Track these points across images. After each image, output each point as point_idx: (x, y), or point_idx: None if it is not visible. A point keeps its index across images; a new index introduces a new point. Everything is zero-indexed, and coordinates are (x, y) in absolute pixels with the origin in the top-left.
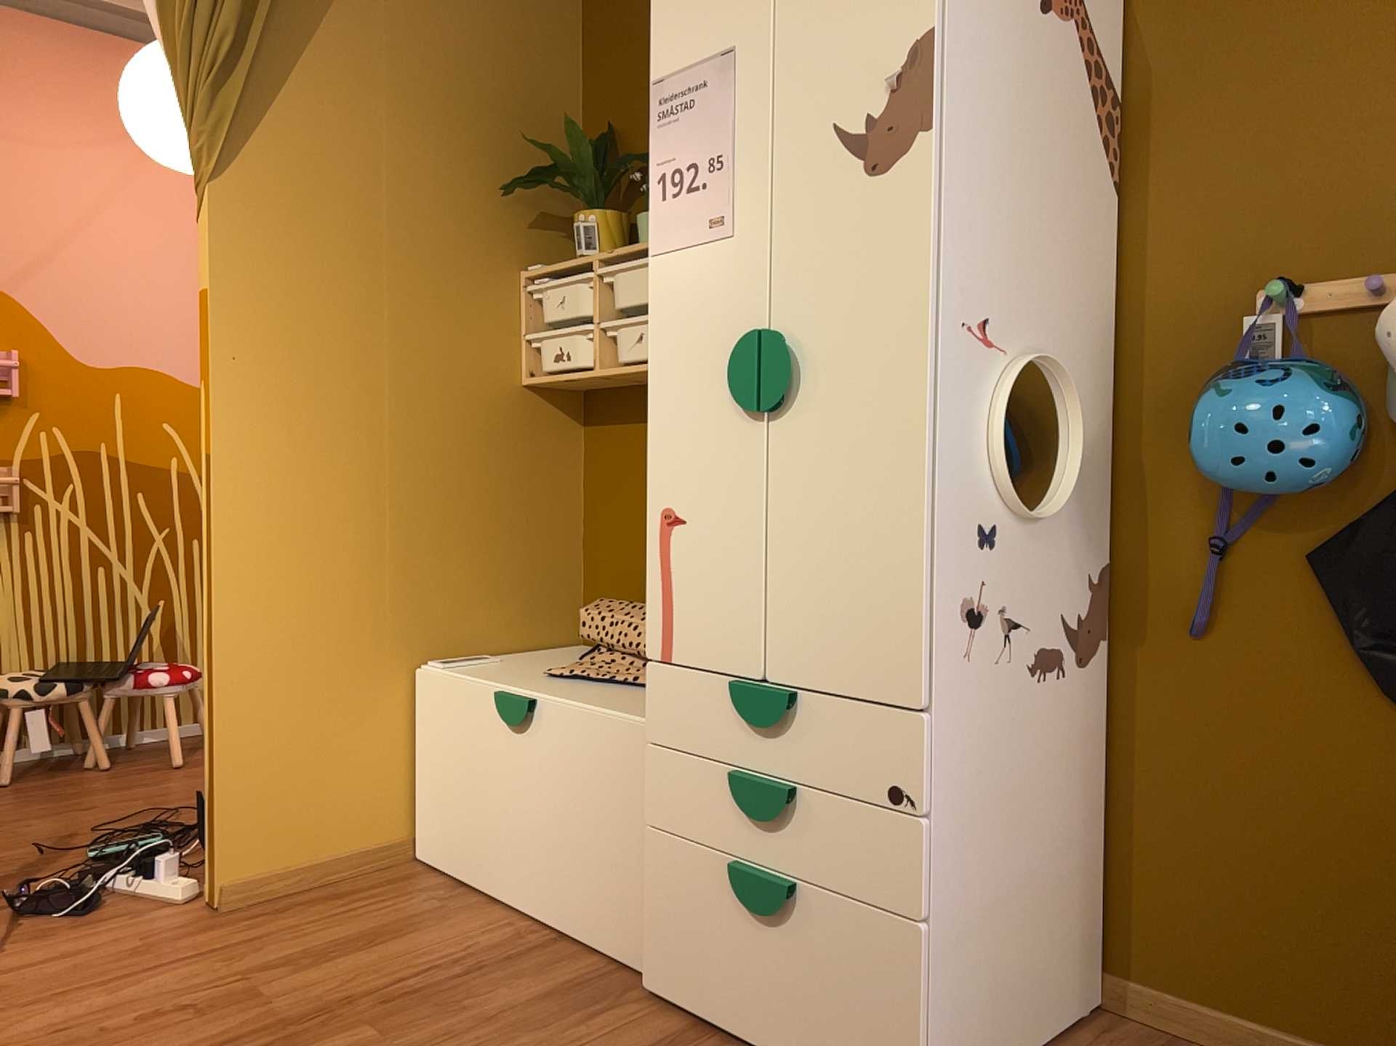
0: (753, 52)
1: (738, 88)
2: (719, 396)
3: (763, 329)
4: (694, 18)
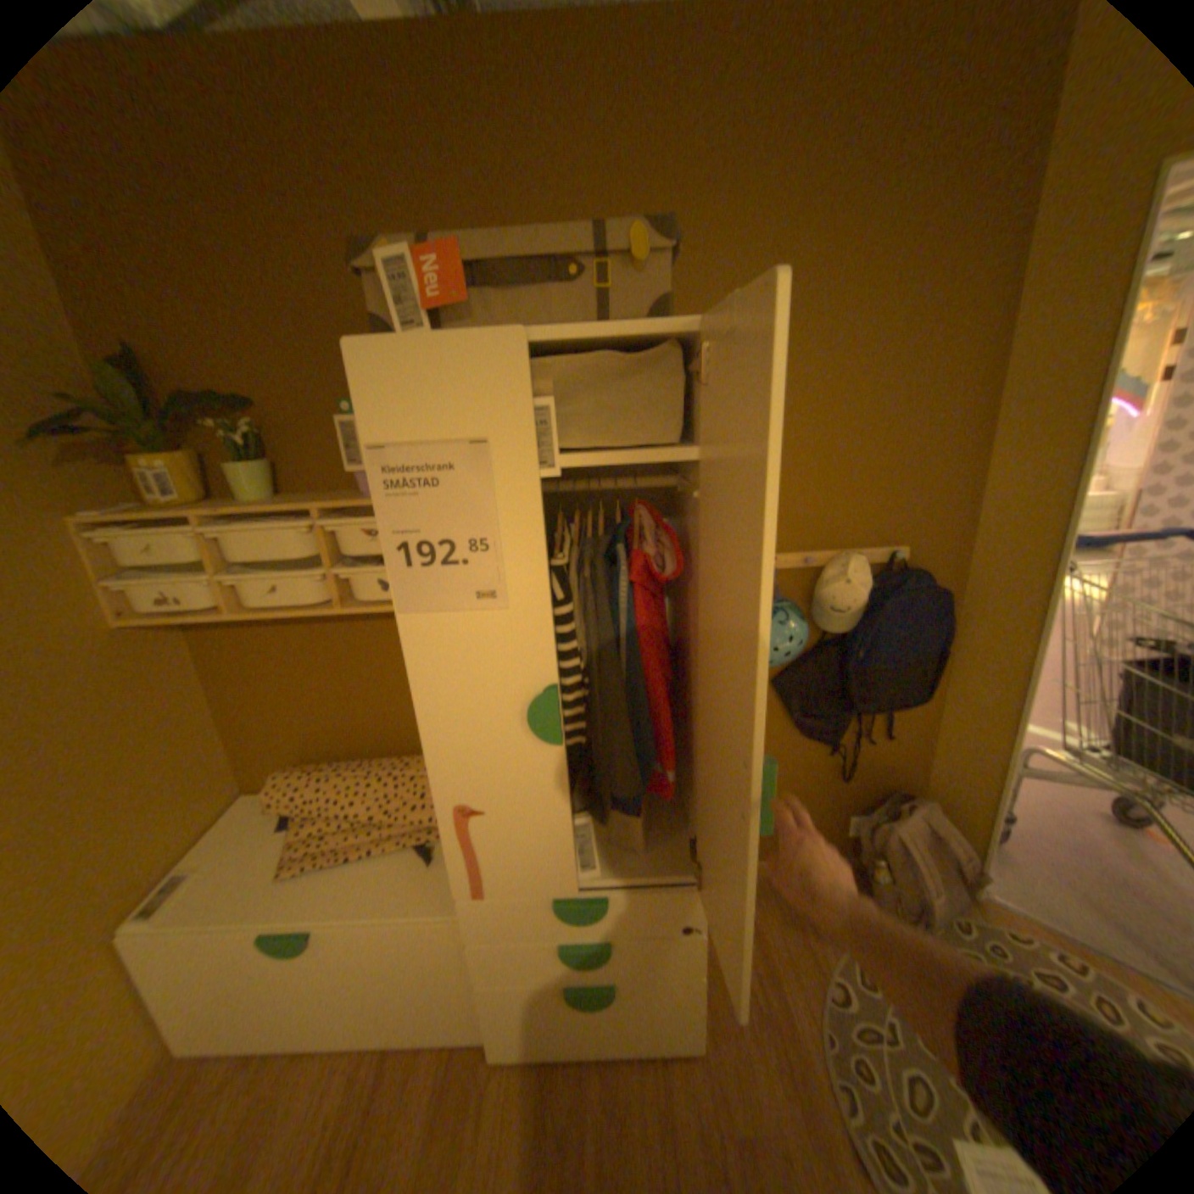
0: (511, 447)
1: (495, 479)
2: (508, 729)
3: (557, 687)
4: (418, 389)
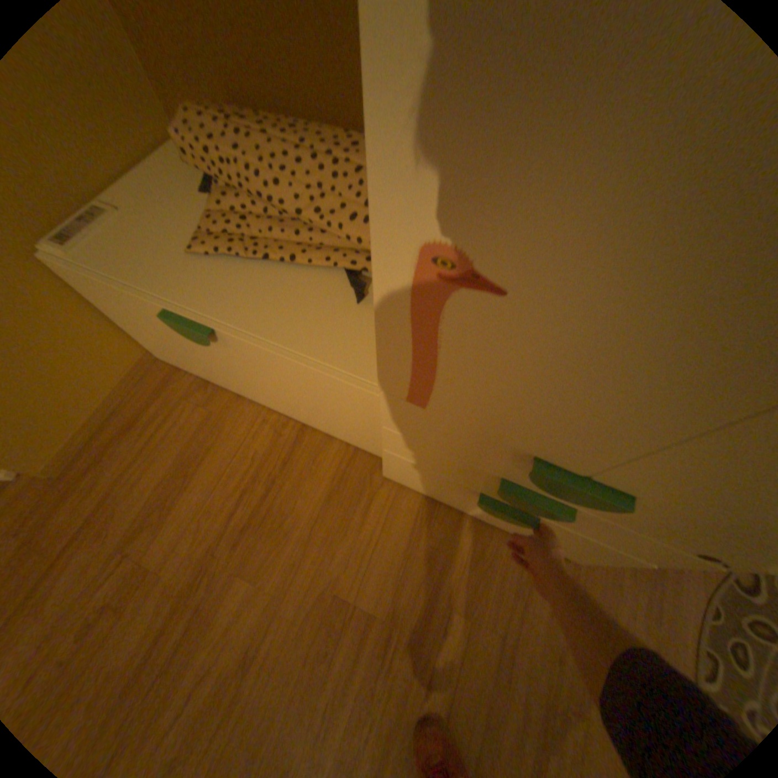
0: None
1: None
2: None
3: None
4: None
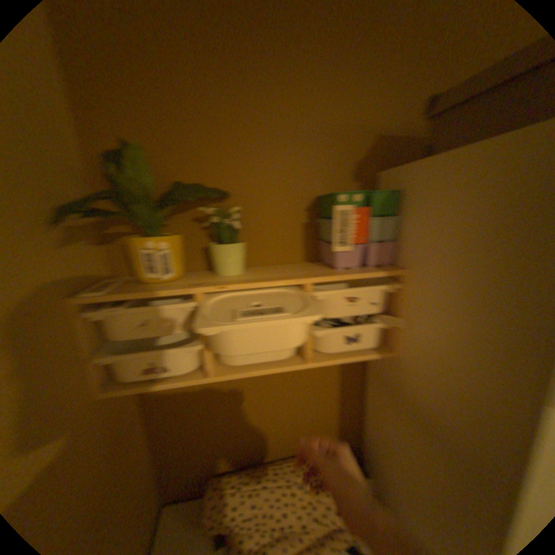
0: None
1: None
2: None
3: None
4: None
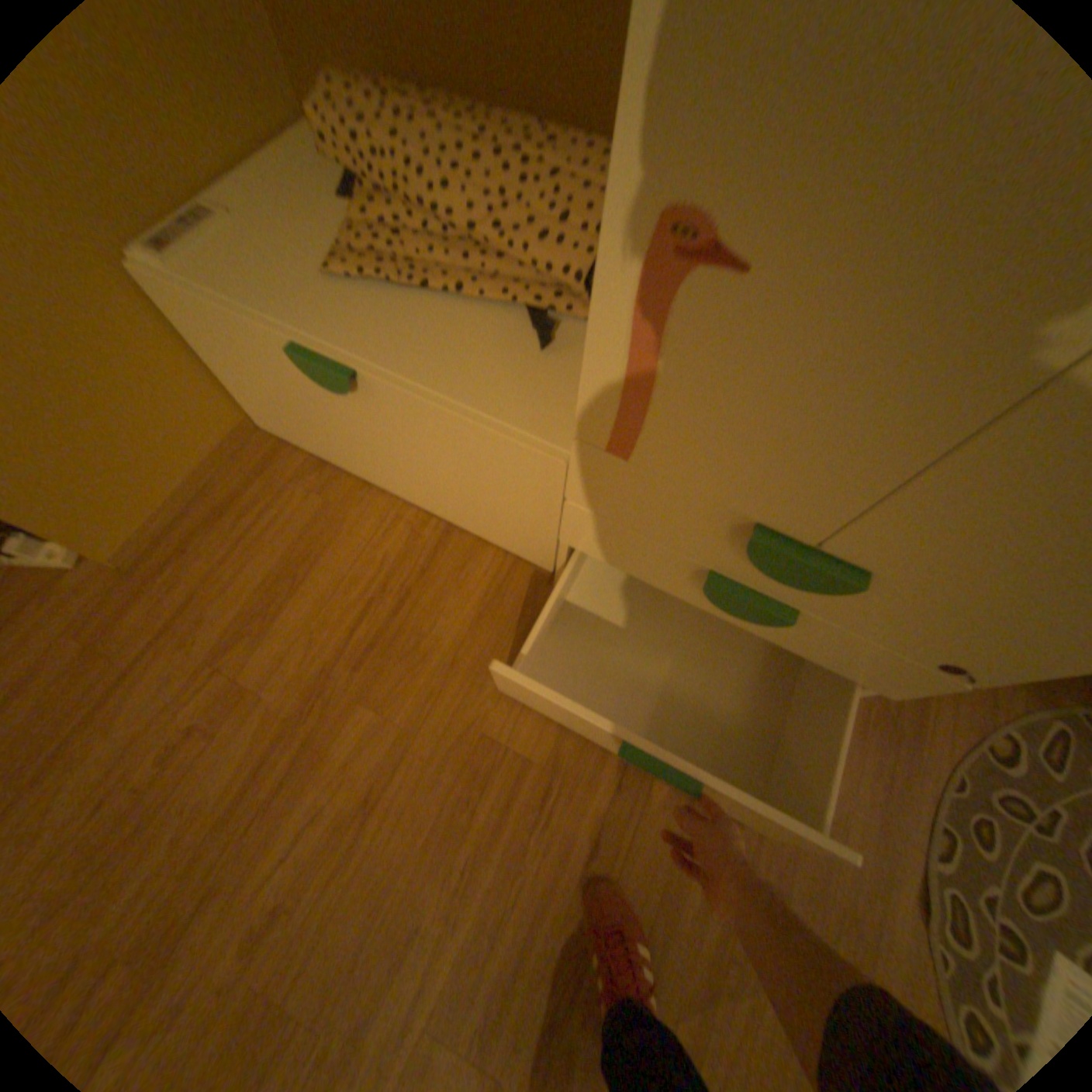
0: None
1: None
2: None
3: None
4: None
